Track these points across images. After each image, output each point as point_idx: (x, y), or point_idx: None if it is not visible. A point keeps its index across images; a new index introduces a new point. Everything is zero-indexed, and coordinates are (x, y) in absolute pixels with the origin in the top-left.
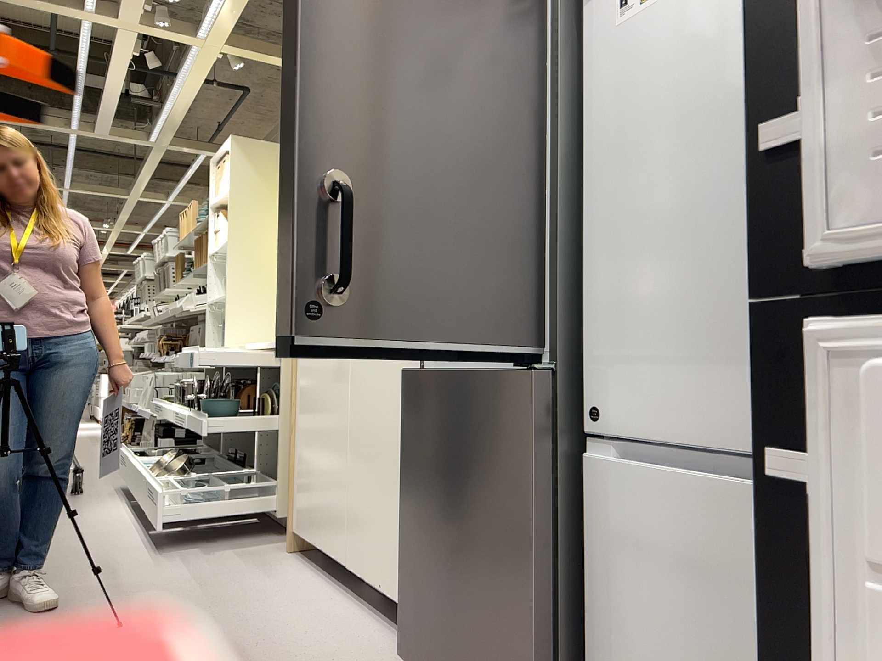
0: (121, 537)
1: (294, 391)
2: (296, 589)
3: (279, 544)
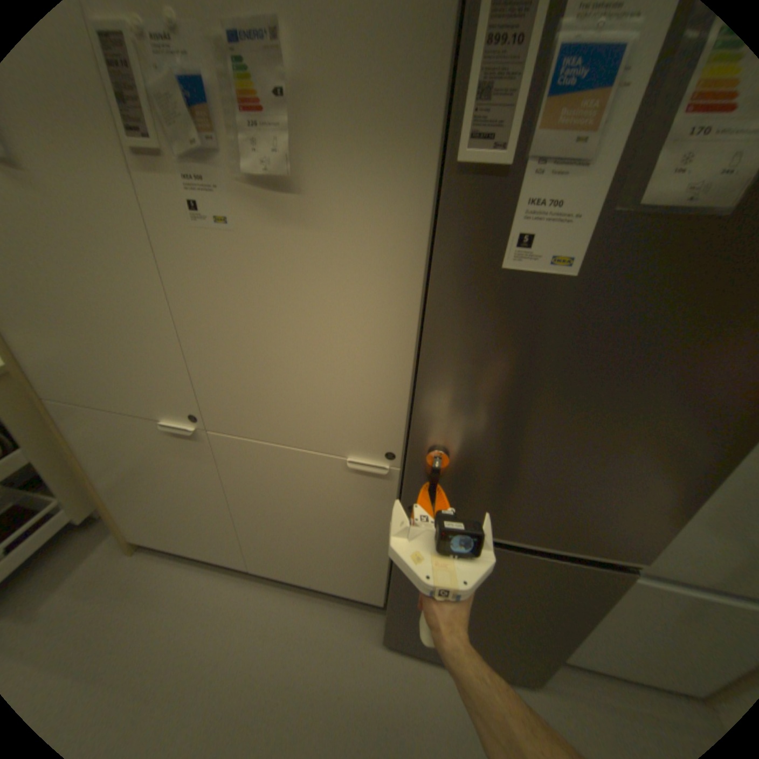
0: None
1: (63, 442)
2: (199, 604)
3: (101, 546)
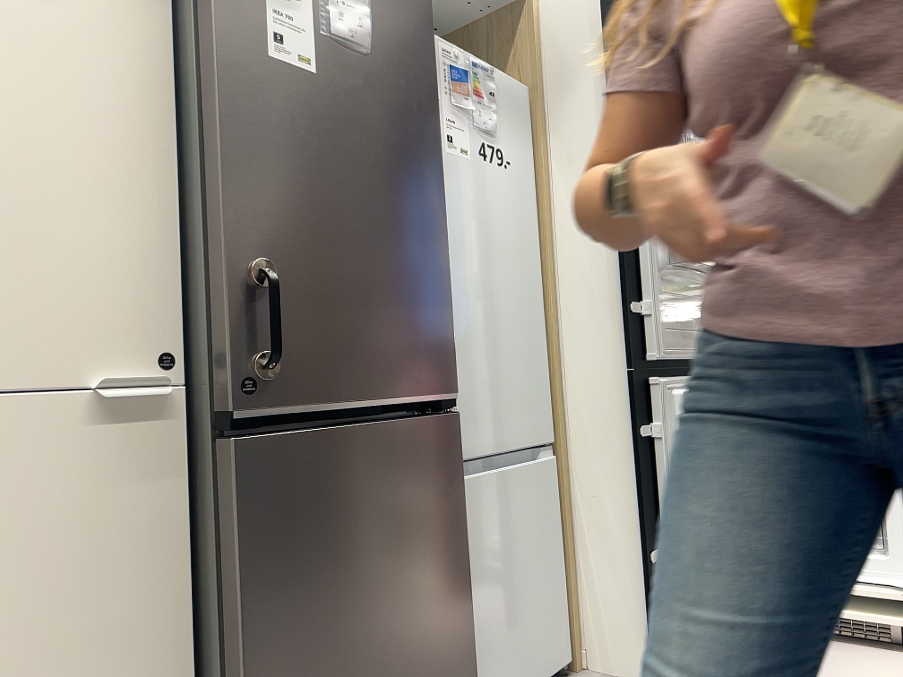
0: None
1: None
2: None
3: None
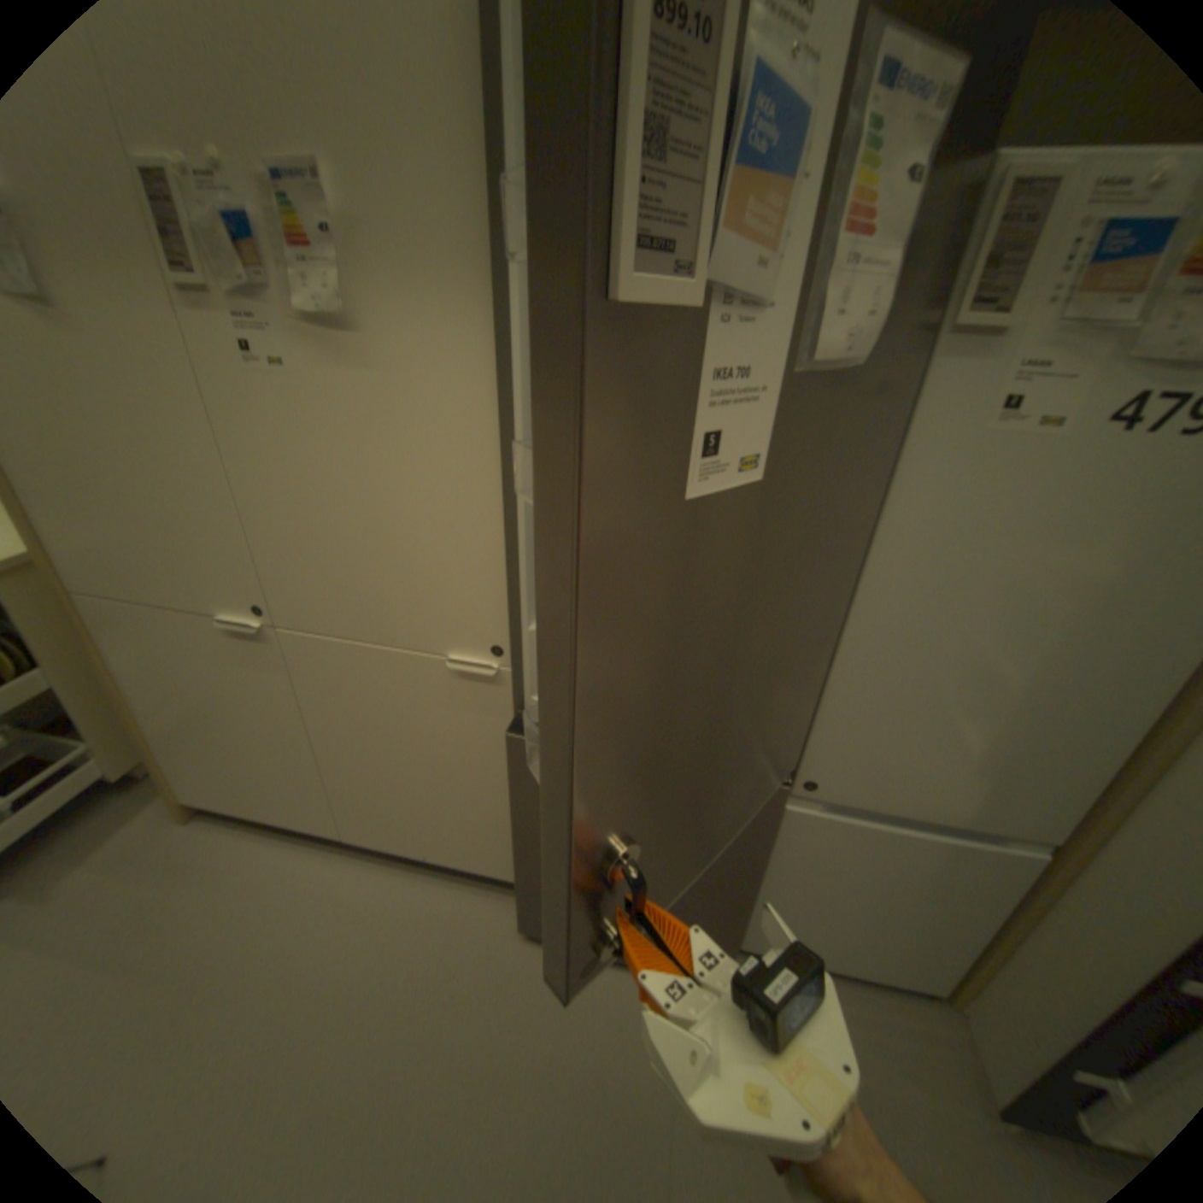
0: None
1: (96, 653)
2: (274, 884)
3: (145, 813)
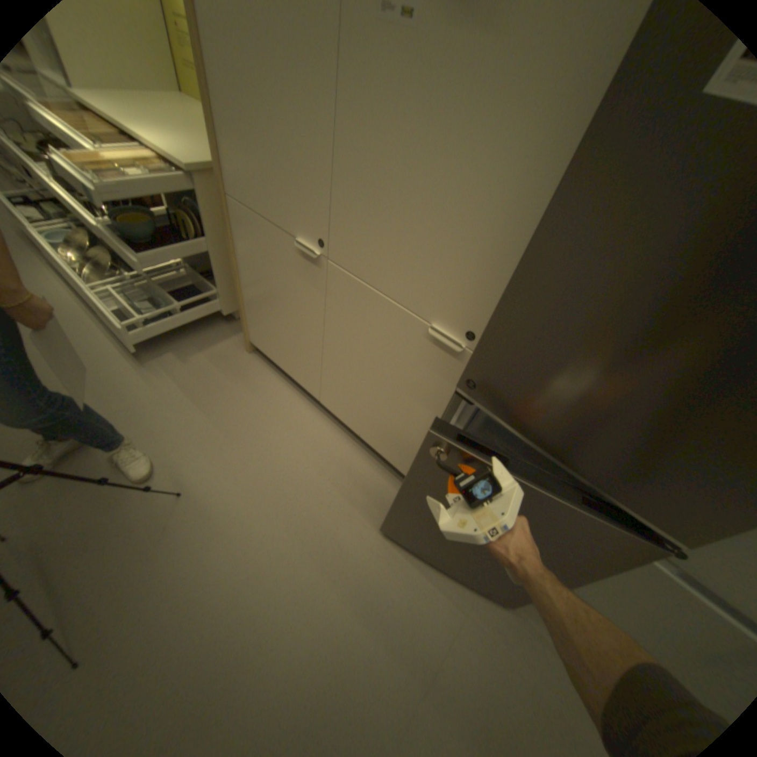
0: (86, 337)
1: (231, 239)
2: (281, 406)
3: (235, 338)
